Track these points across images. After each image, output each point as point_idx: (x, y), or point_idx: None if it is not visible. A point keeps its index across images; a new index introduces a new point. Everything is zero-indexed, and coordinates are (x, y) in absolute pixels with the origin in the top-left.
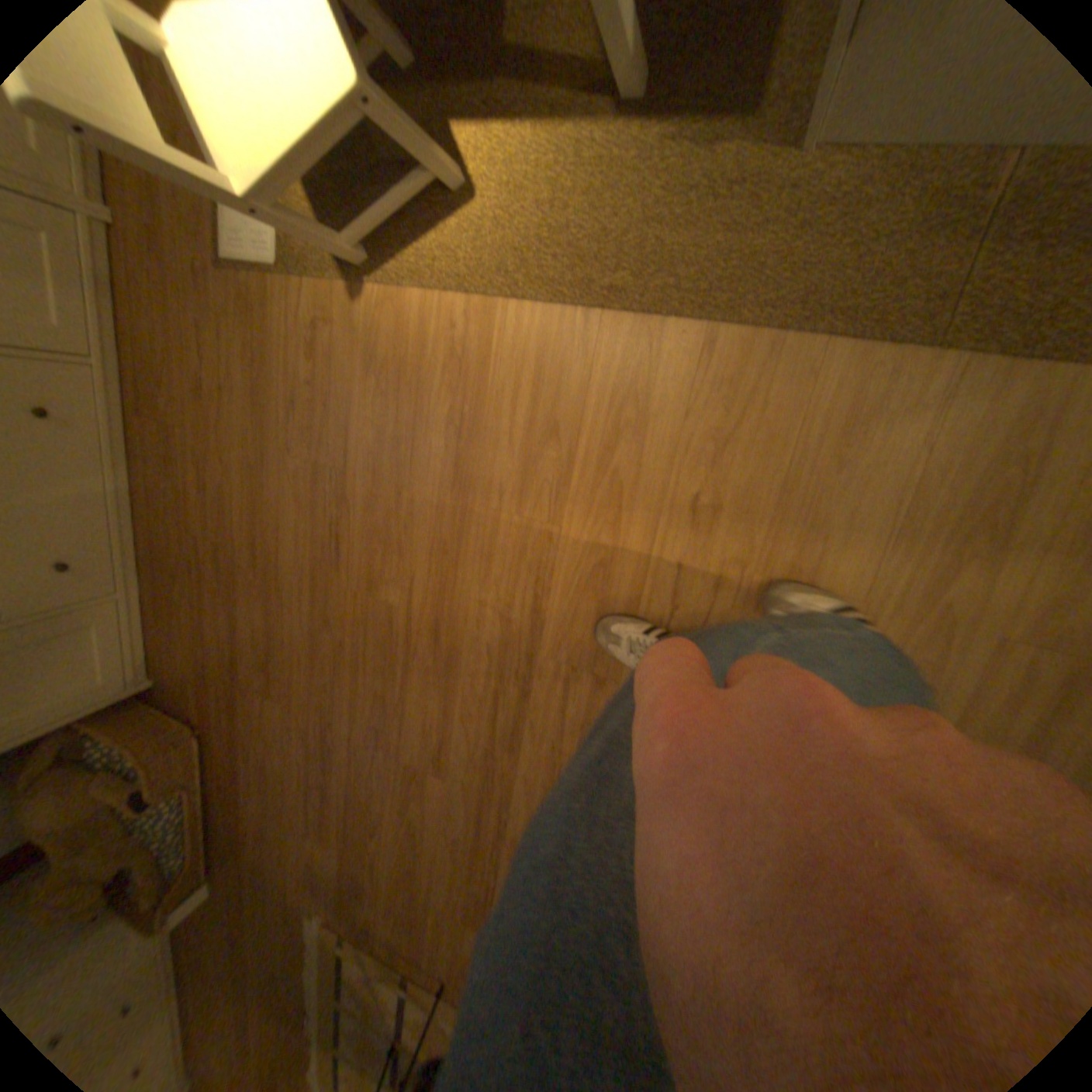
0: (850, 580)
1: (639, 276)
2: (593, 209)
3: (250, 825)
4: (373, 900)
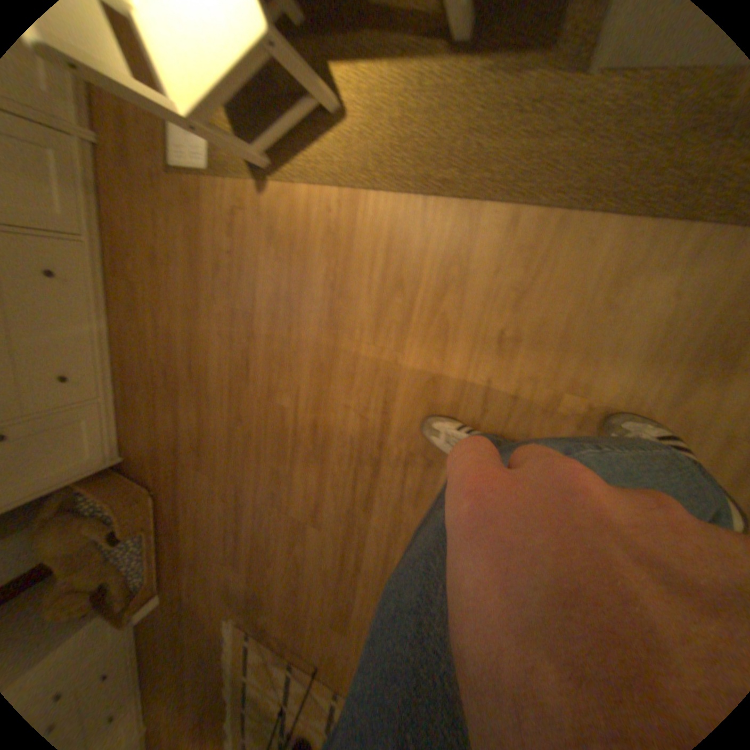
0: (614, 392)
1: (463, 171)
2: (430, 123)
3: (186, 555)
4: (269, 609)
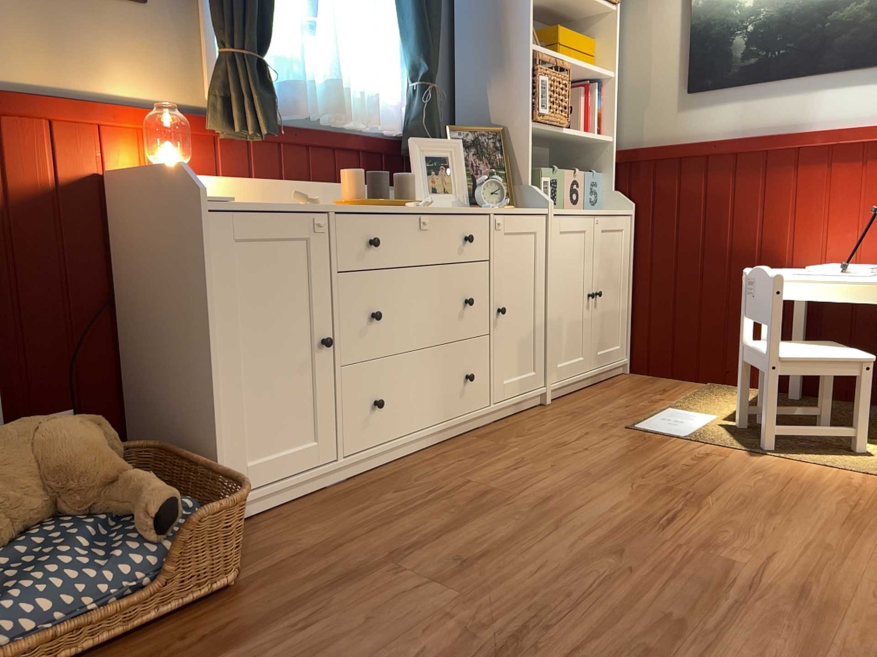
0: None
1: None
2: None
3: None
4: None
